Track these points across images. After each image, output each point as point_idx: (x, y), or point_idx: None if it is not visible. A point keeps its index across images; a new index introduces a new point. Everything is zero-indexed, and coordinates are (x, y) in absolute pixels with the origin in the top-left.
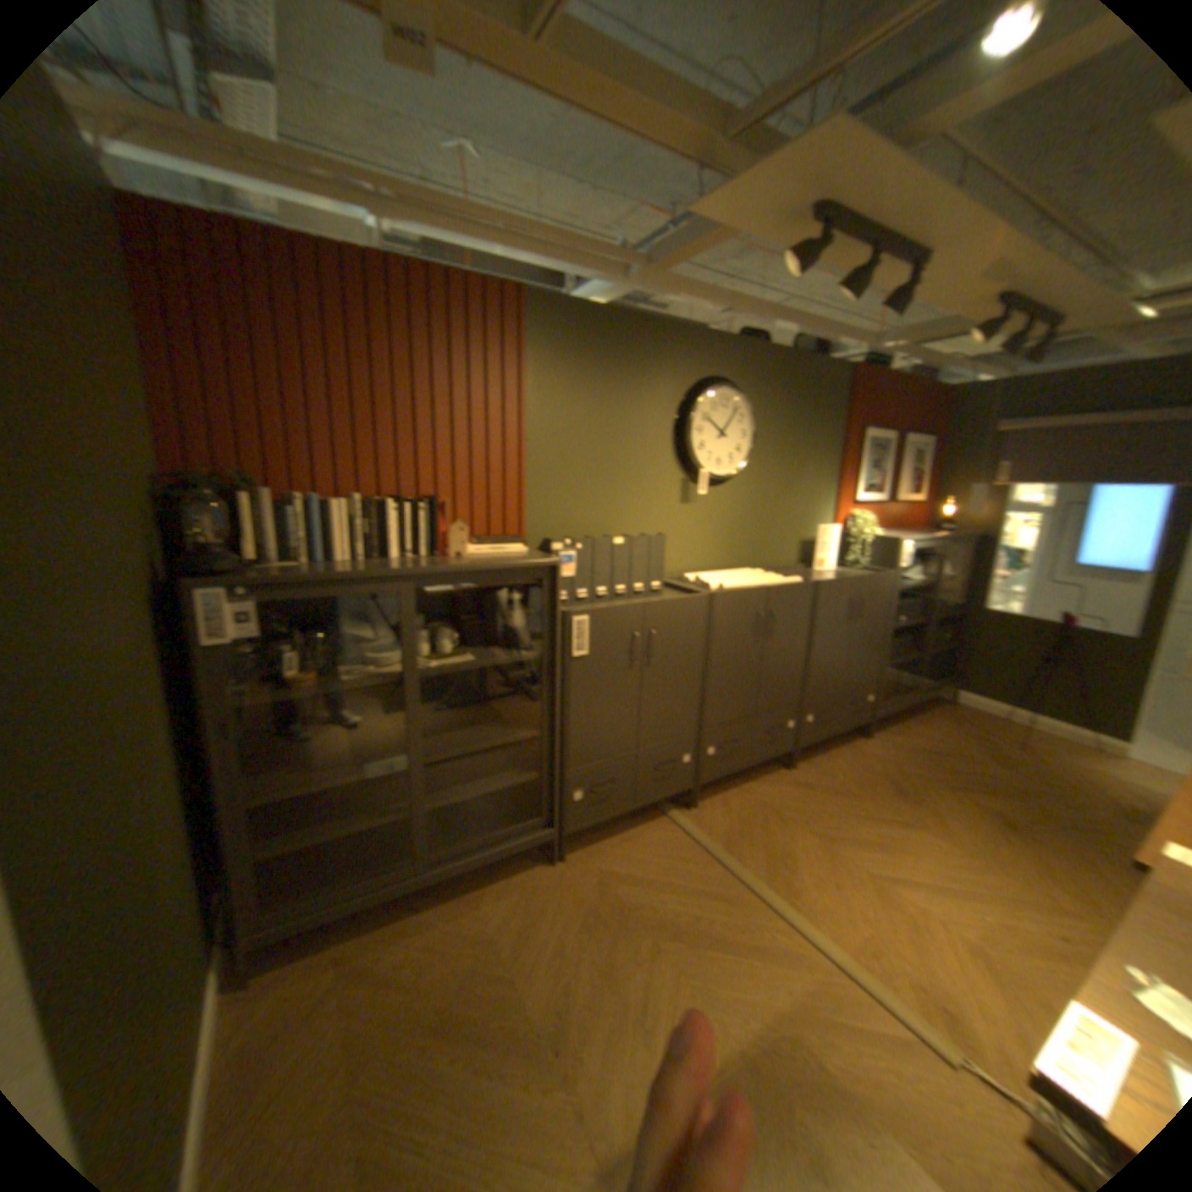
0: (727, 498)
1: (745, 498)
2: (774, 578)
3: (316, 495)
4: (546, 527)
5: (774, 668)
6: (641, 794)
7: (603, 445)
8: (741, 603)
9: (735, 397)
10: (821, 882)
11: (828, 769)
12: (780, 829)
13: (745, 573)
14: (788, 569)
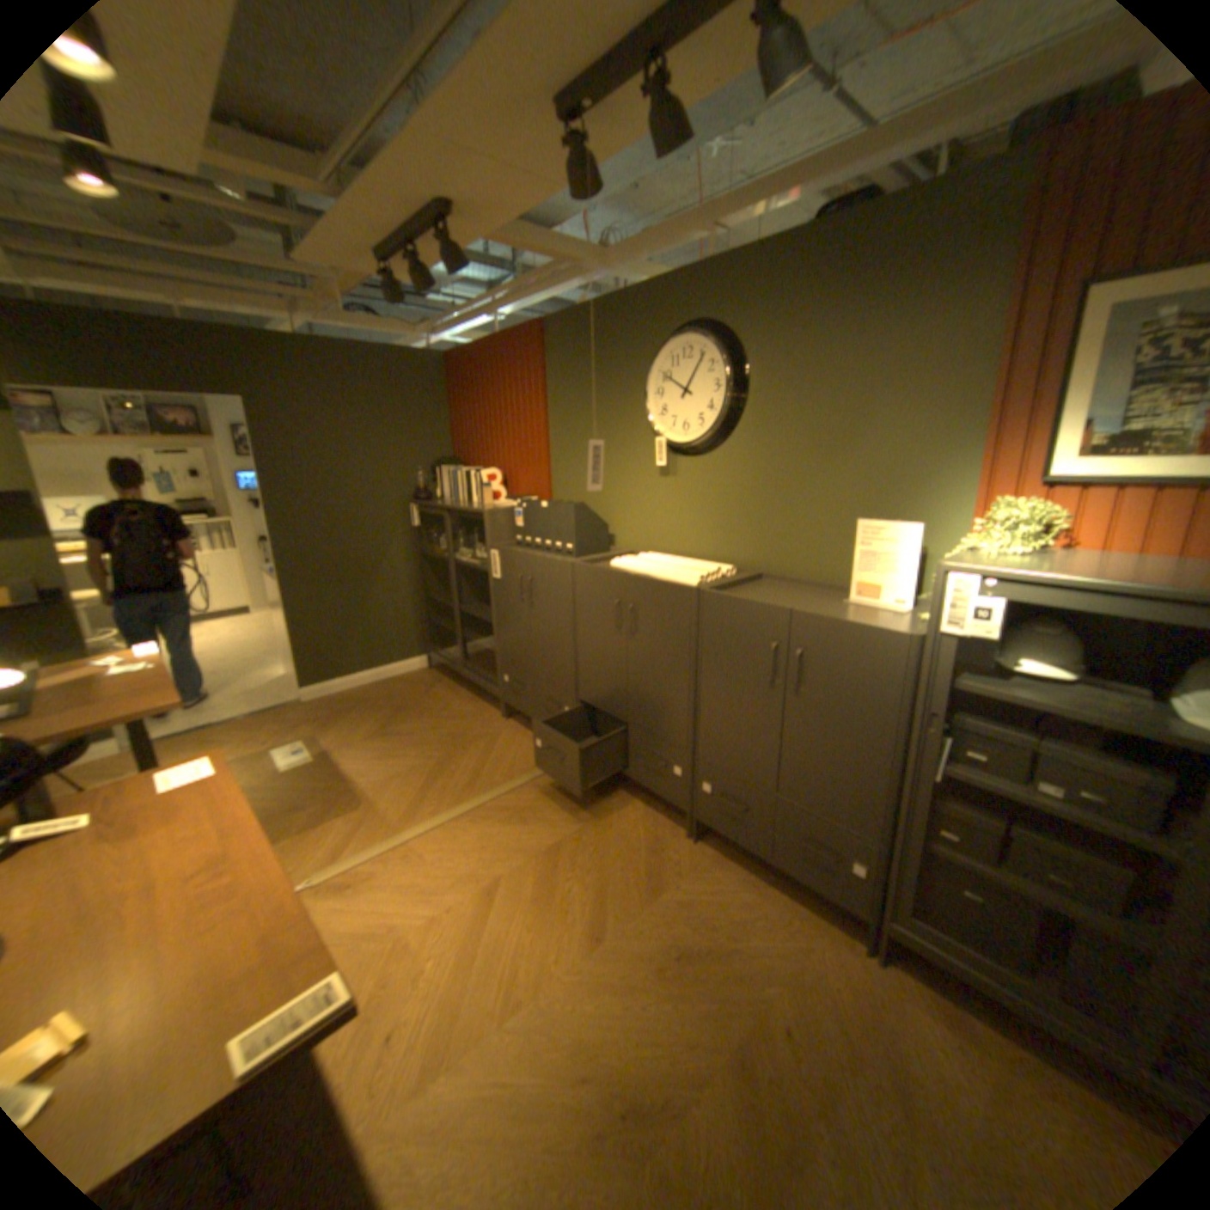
0: (716, 471)
1: (744, 471)
2: (678, 574)
3: (461, 470)
4: (562, 493)
5: (643, 678)
6: (539, 713)
7: (592, 425)
8: (597, 582)
9: (700, 342)
10: (489, 839)
11: (715, 878)
12: (563, 820)
13: (690, 565)
14: (815, 587)
